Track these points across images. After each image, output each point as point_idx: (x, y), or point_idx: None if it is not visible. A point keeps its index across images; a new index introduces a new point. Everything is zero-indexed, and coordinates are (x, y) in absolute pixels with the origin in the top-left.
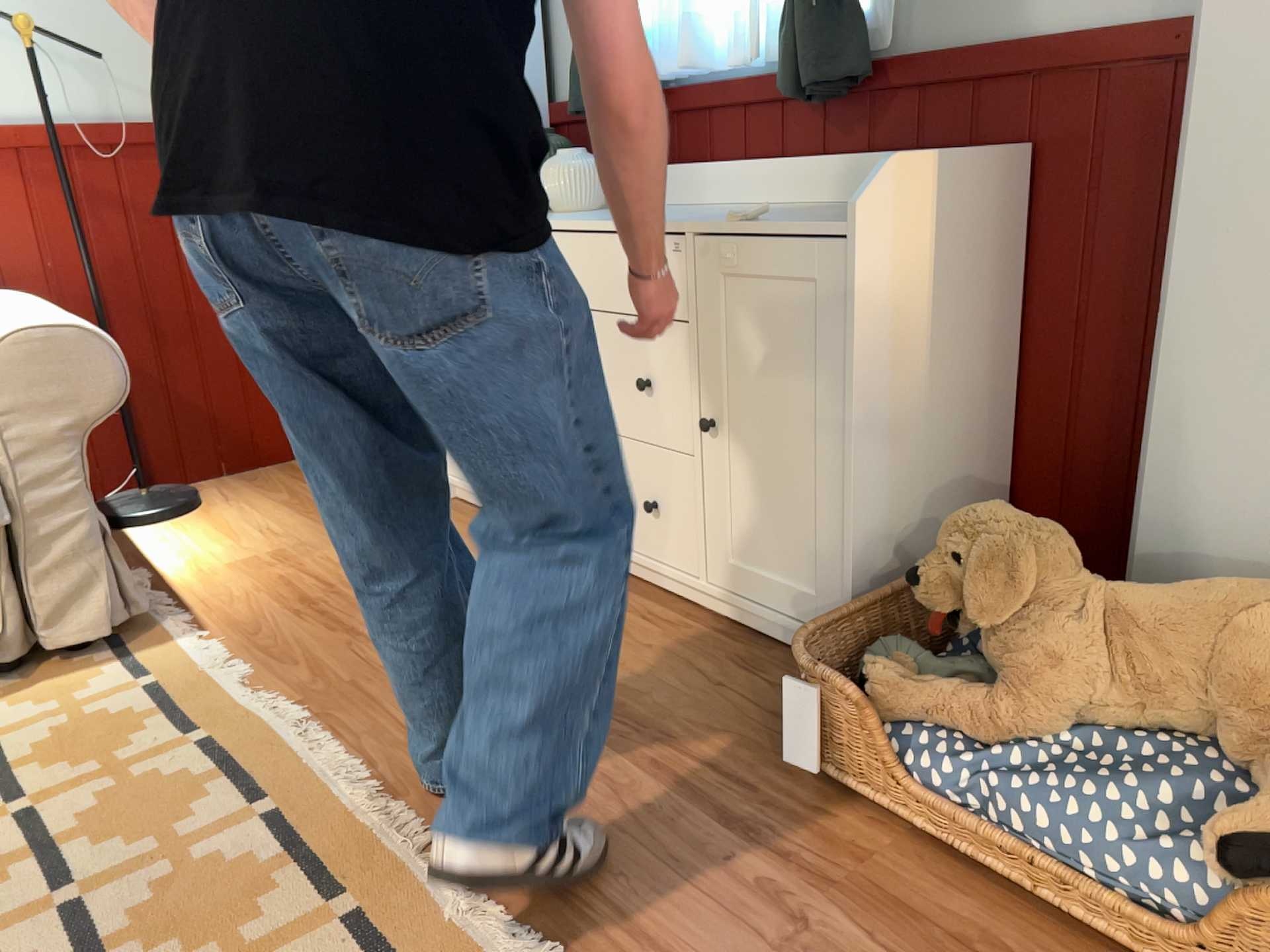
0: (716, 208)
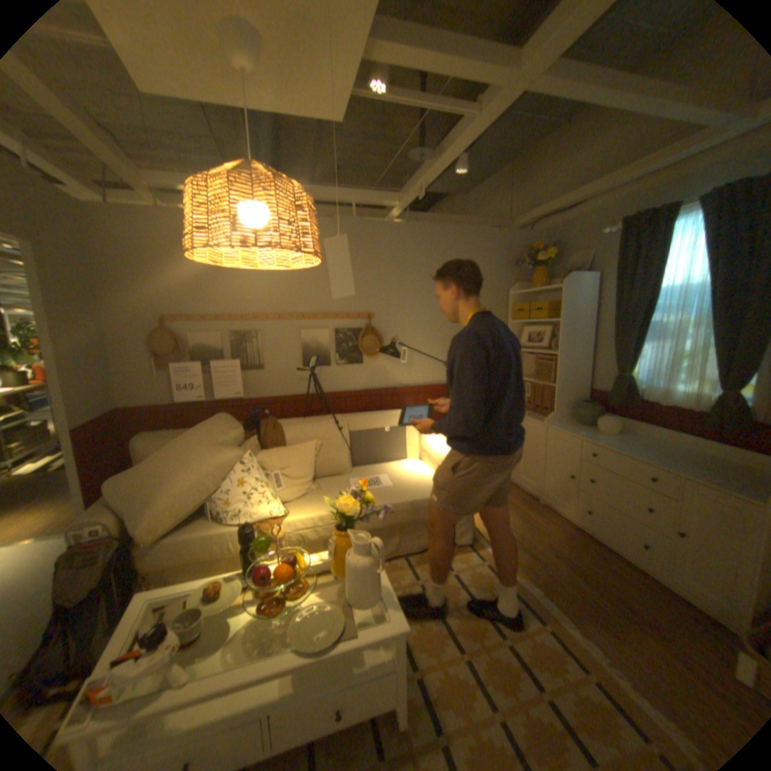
0: (670, 447)
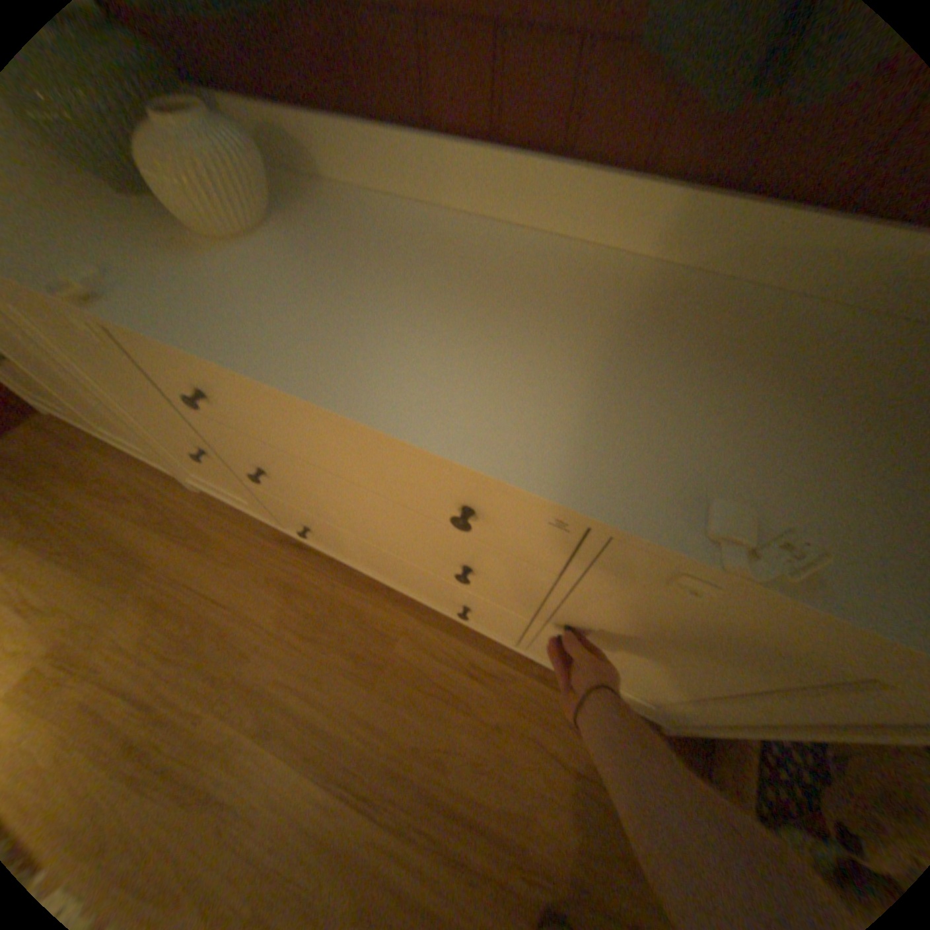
0: (474, 236)
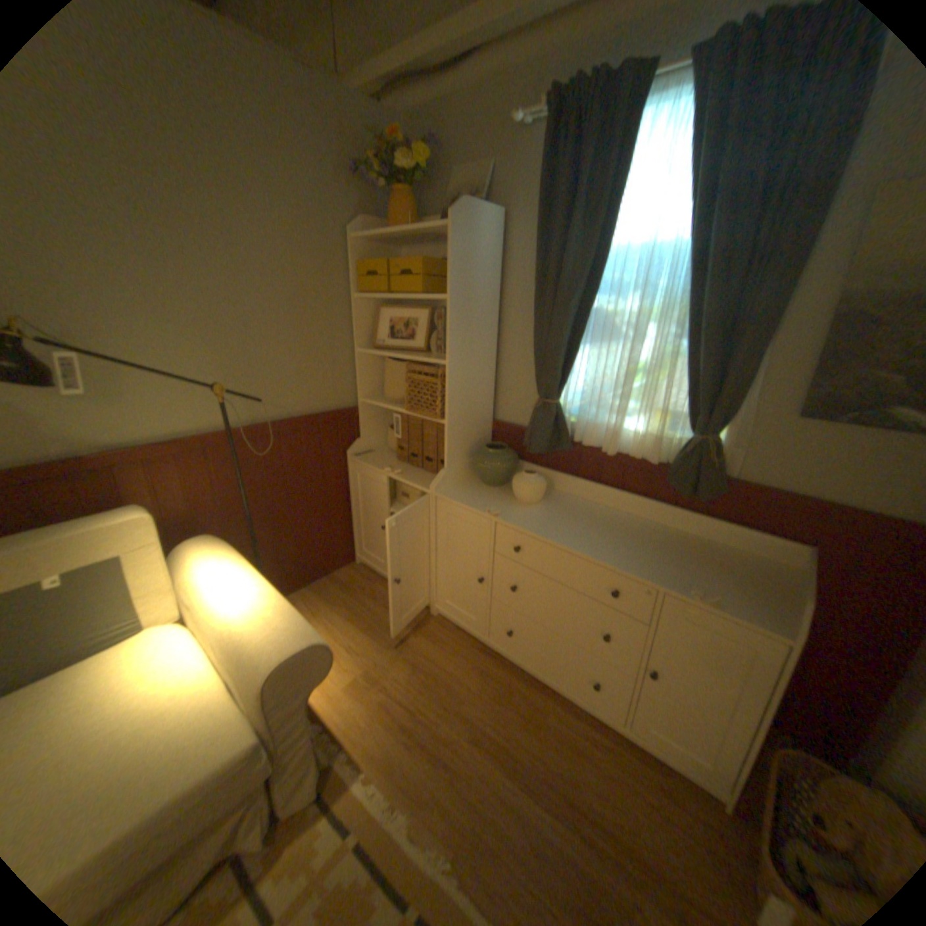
0: (613, 515)
